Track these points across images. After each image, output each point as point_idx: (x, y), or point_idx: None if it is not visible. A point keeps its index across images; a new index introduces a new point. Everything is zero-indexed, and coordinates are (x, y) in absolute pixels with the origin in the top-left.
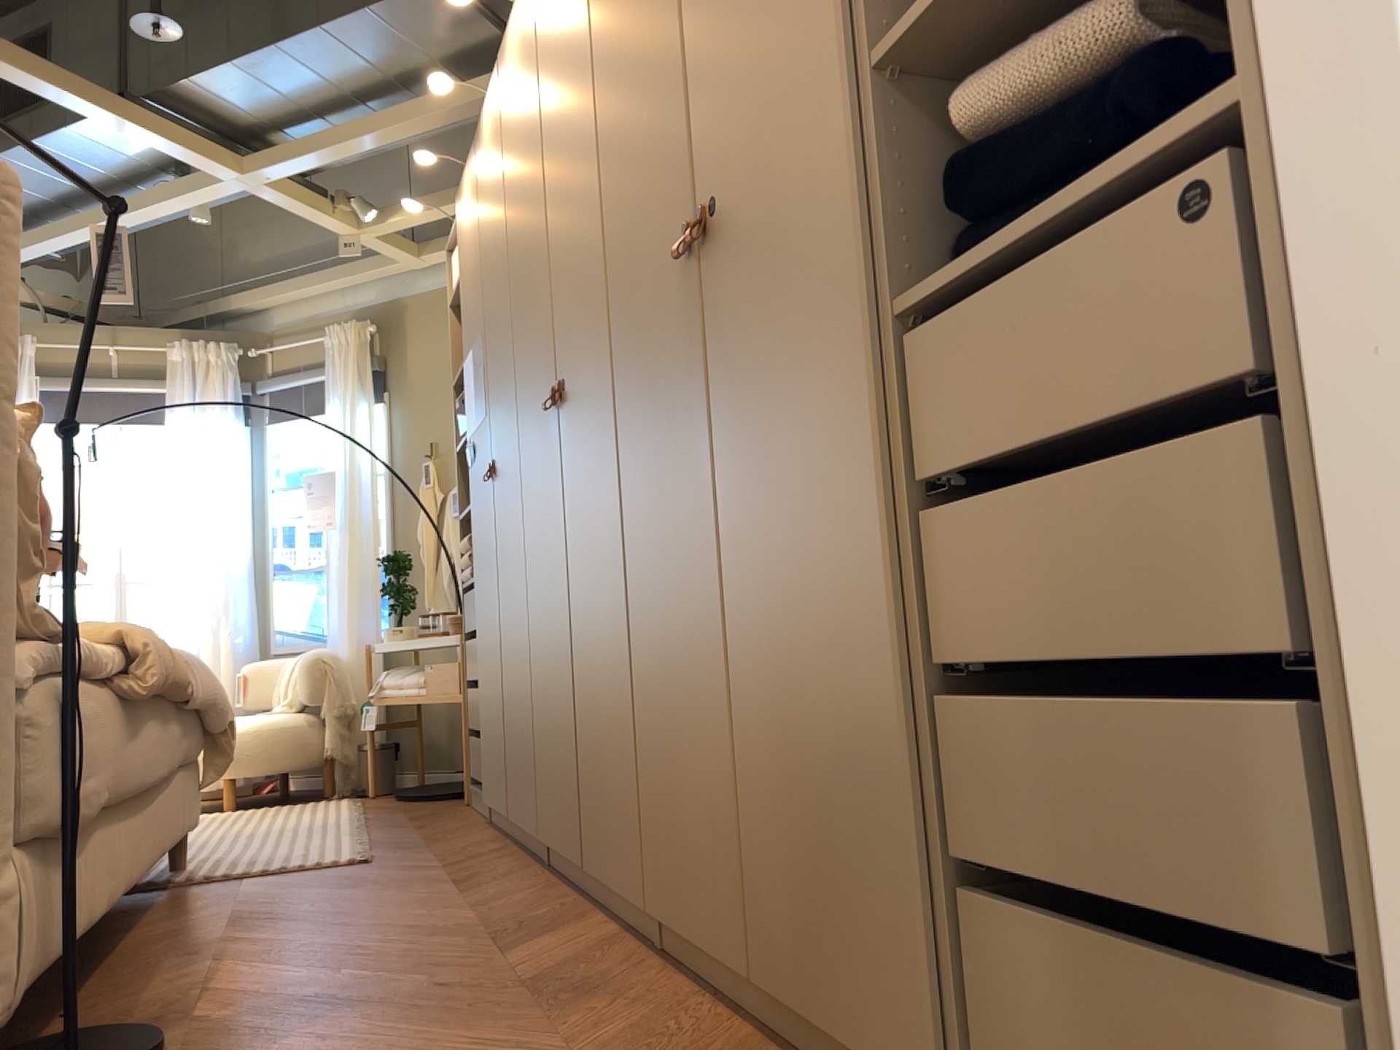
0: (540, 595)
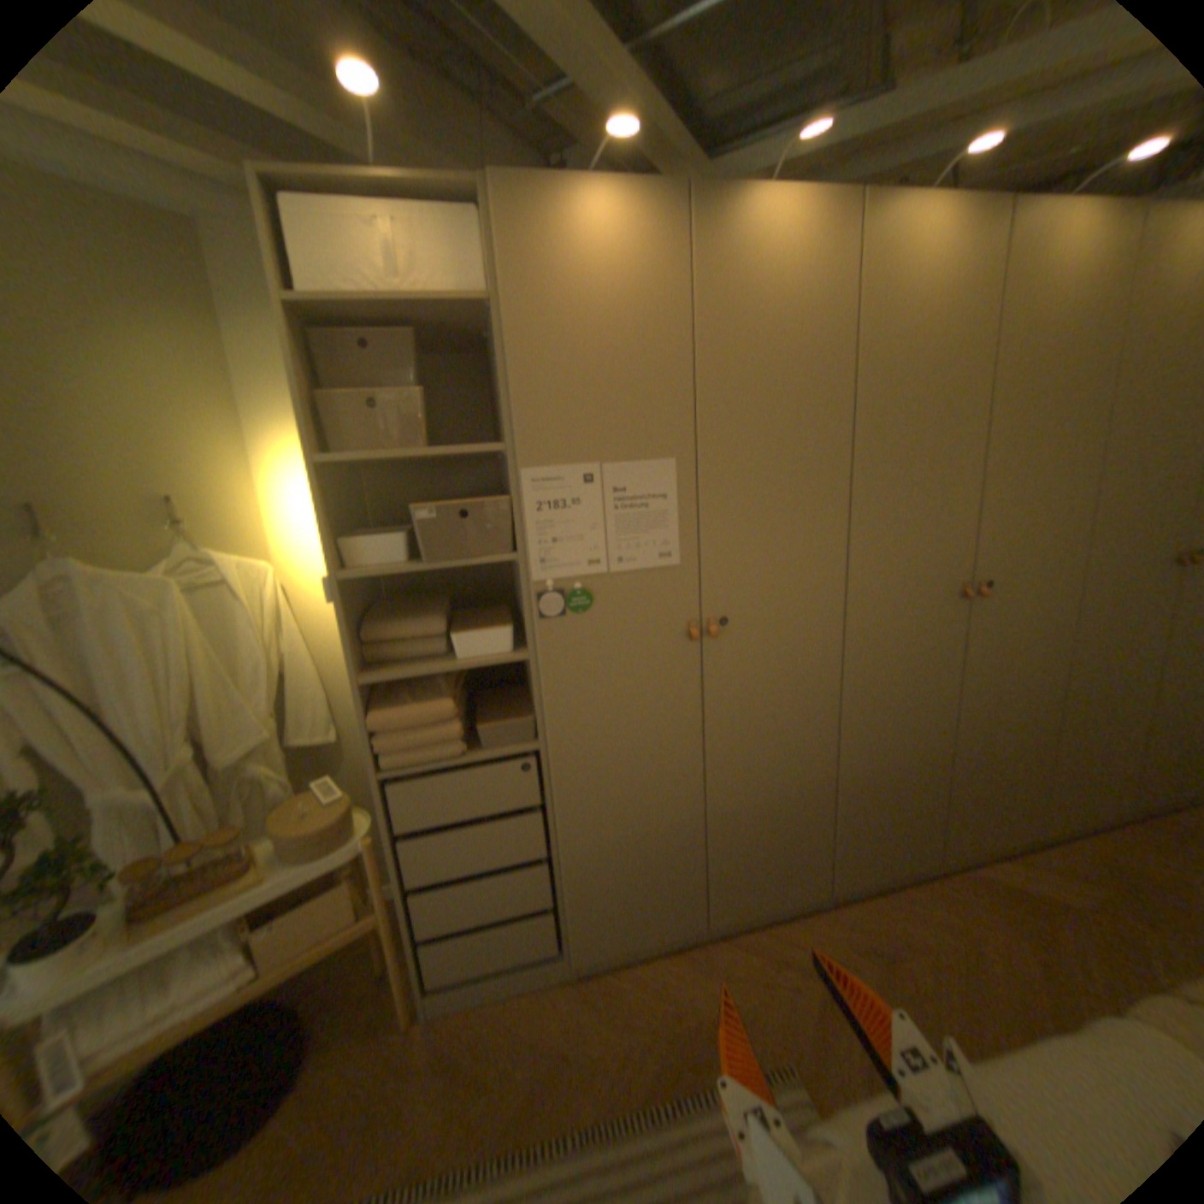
0: (869, 734)
